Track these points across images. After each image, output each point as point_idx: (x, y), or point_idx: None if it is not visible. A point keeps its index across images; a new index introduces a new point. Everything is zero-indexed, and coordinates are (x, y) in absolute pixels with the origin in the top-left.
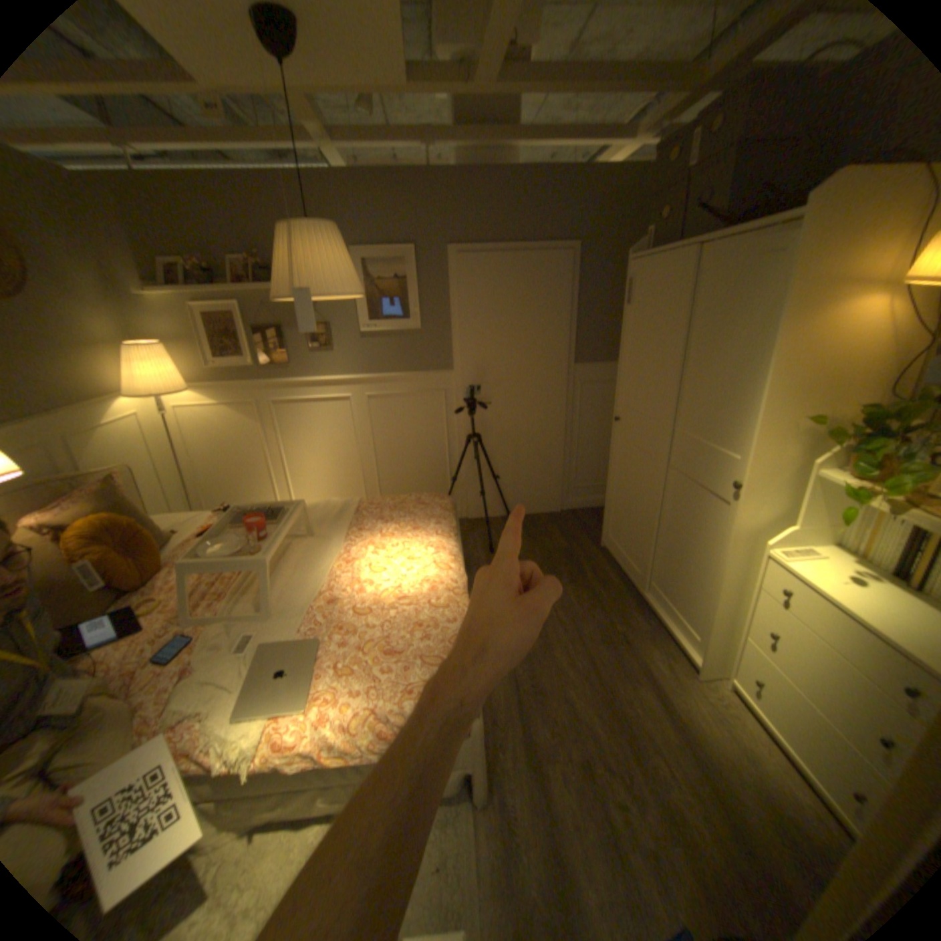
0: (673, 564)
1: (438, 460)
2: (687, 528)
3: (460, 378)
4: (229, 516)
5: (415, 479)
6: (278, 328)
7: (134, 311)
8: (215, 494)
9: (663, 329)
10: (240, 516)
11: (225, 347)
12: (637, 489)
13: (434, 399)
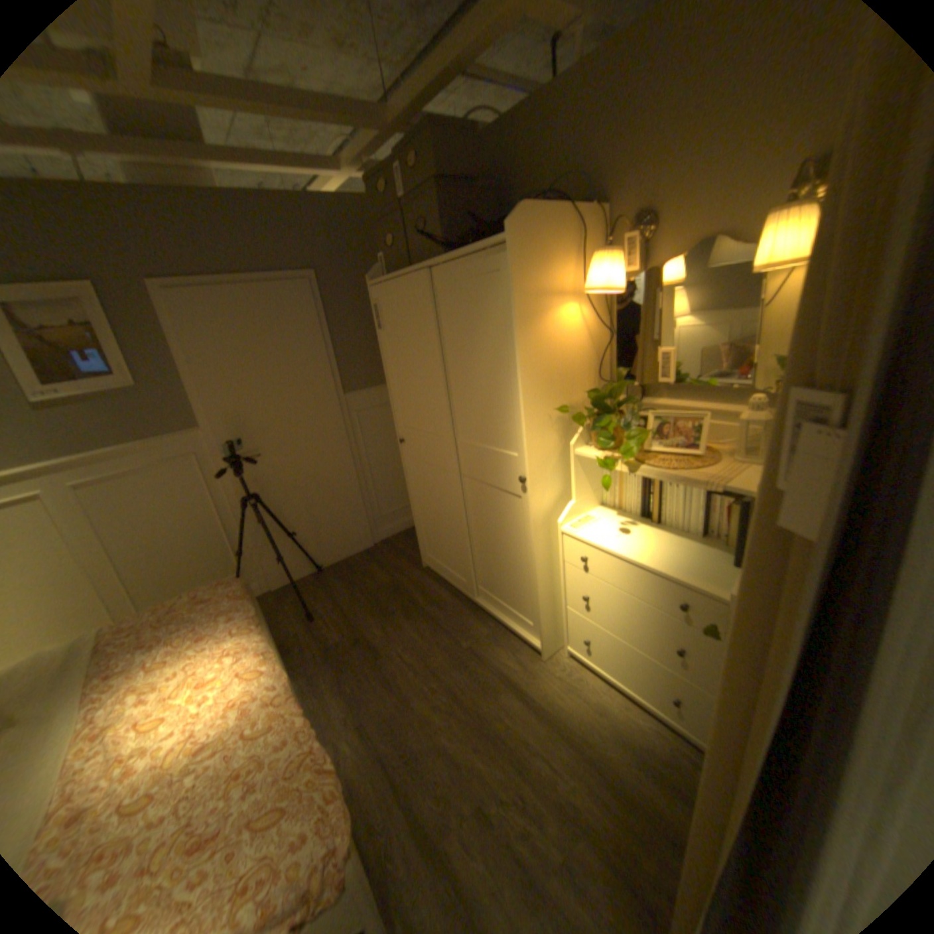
0: (490, 564)
1: (210, 537)
2: (492, 528)
3: (210, 434)
4: None
5: (182, 571)
6: None
7: None
8: None
9: (419, 349)
10: None
11: None
12: (440, 504)
13: (181, 466)
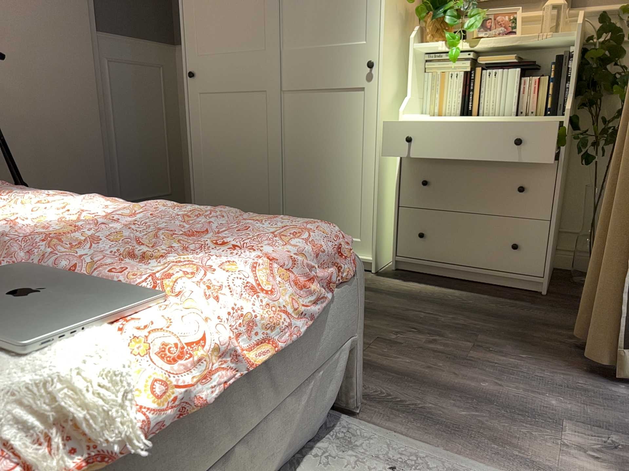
0: (308, 190)
1: None
2: (318, 141)
3: None
4: None
5: None
6: None
7: None
8: None
9: None
10: None
11: None
12: (242, 139)
13: None
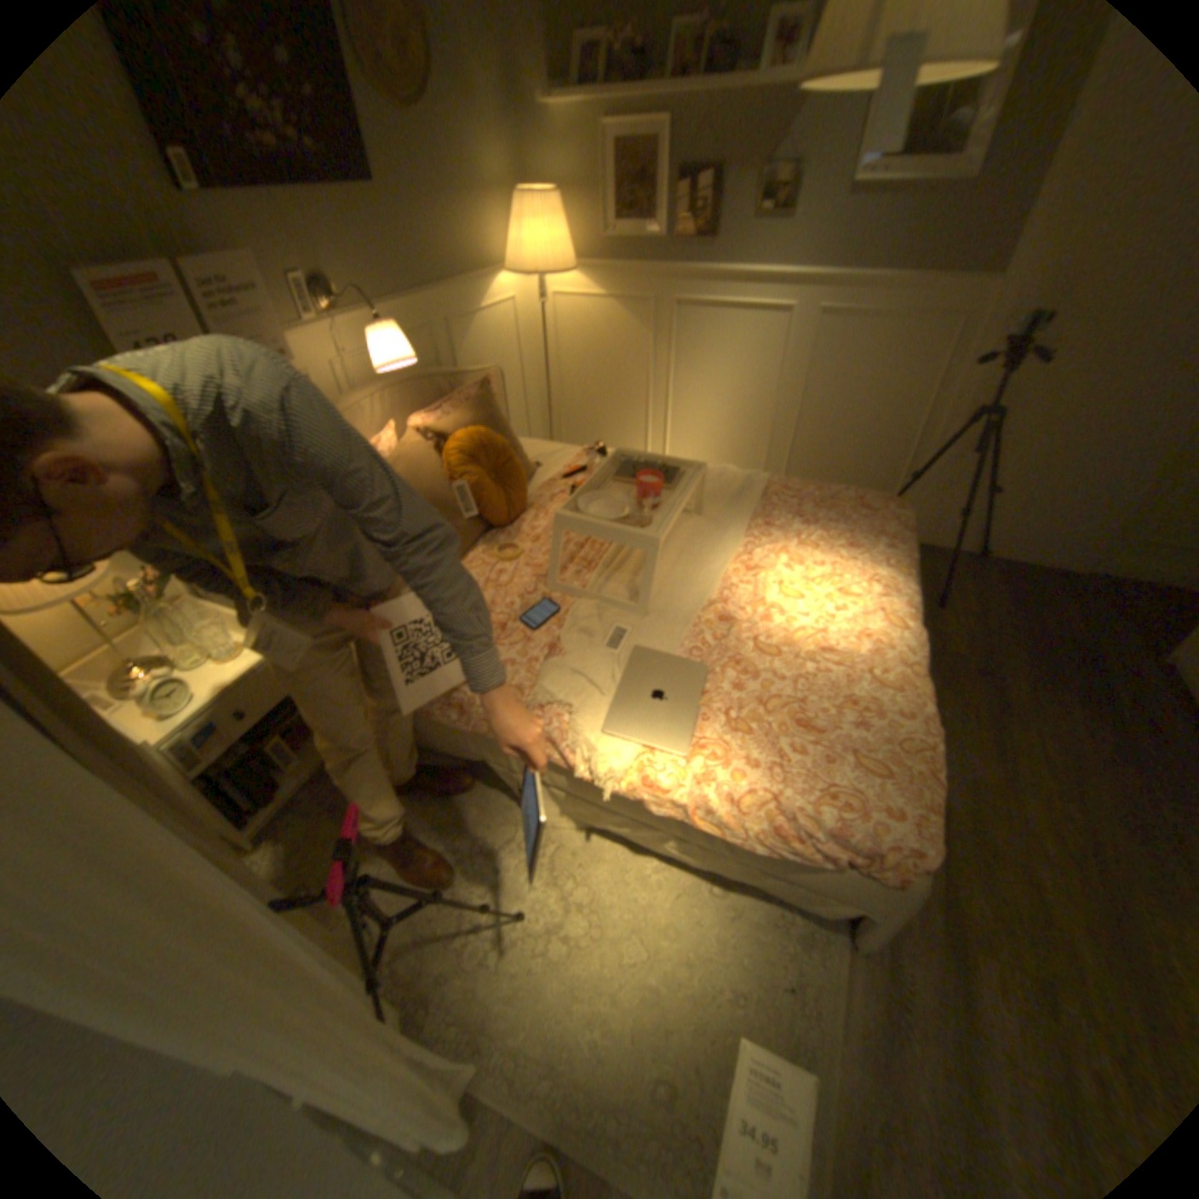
0: None
1: (901, 438)
2: None
3: (1013, 290)
4: (615, 465)
5: (849, 460)
6: (719, 168)
7: (533, 134)
8: (580, 423)
9: None
10: (631, 469)
11: (636, 200)
12: None
13: (941, 327)
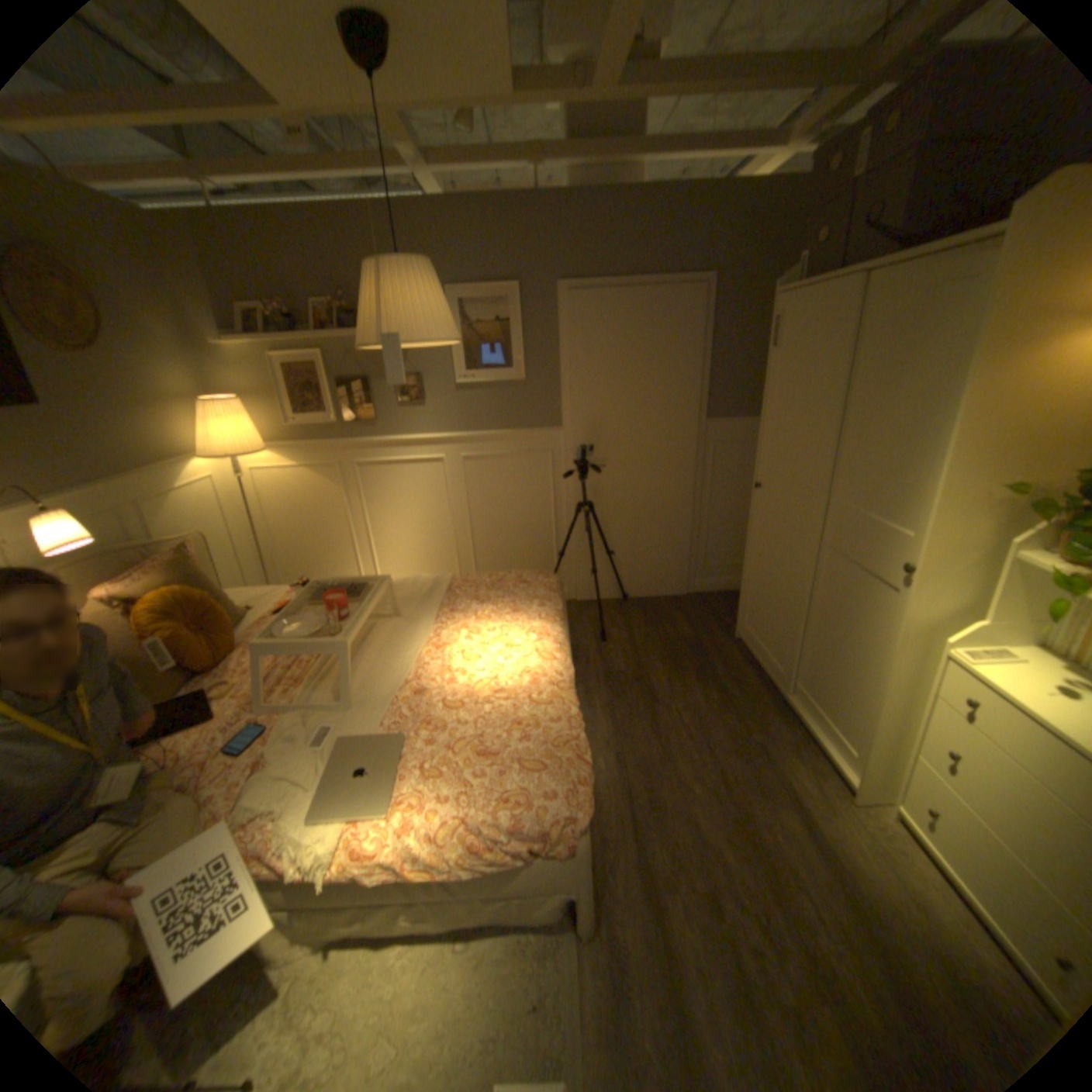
0: (825, 662)
1: (543, 532)
2: (844, 619)
3: (569, 436)
4: (308, 592)
5: (516, 554)
6: (364, 380)
7: (211, 363)
8: (294, 566)
9: (818, 376)
10: (320, 592)
11: (307, 402)
12: (782, 571)
13: (539, 461)
